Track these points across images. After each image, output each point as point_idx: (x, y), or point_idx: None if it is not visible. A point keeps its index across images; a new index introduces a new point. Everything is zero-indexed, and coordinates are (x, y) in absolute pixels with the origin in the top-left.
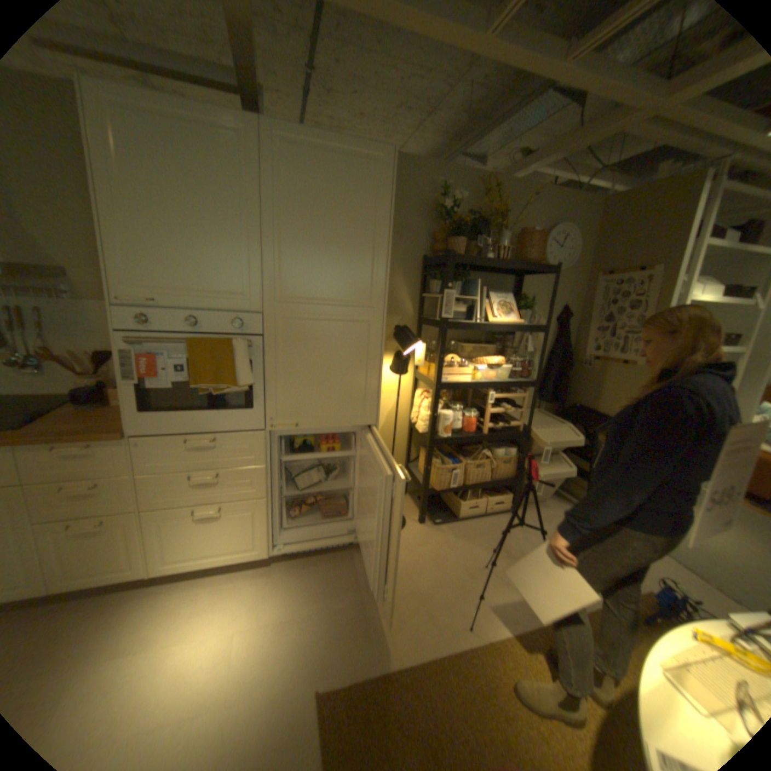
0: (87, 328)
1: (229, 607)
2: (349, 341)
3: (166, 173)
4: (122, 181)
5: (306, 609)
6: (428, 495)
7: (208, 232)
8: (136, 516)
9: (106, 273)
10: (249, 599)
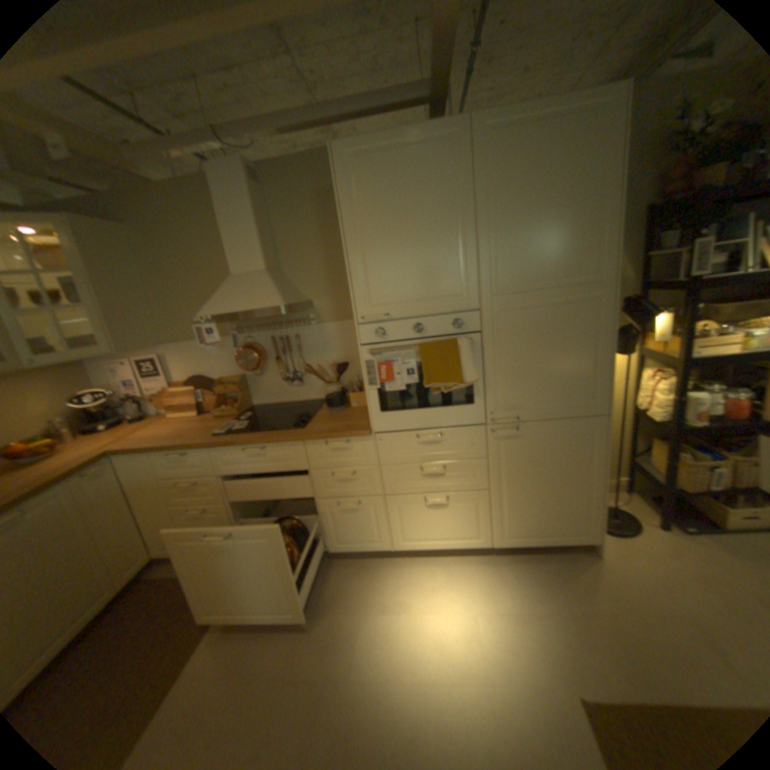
0: (328, 345)
1: (465, 589)
2: (574, 323)
3: (394, 199)
4: (362, 217)
5: (545, 607)
6: (677, 497)
7: (429, 242)
8: (383, 499)
9: (354, 299)
10: (482, 585)
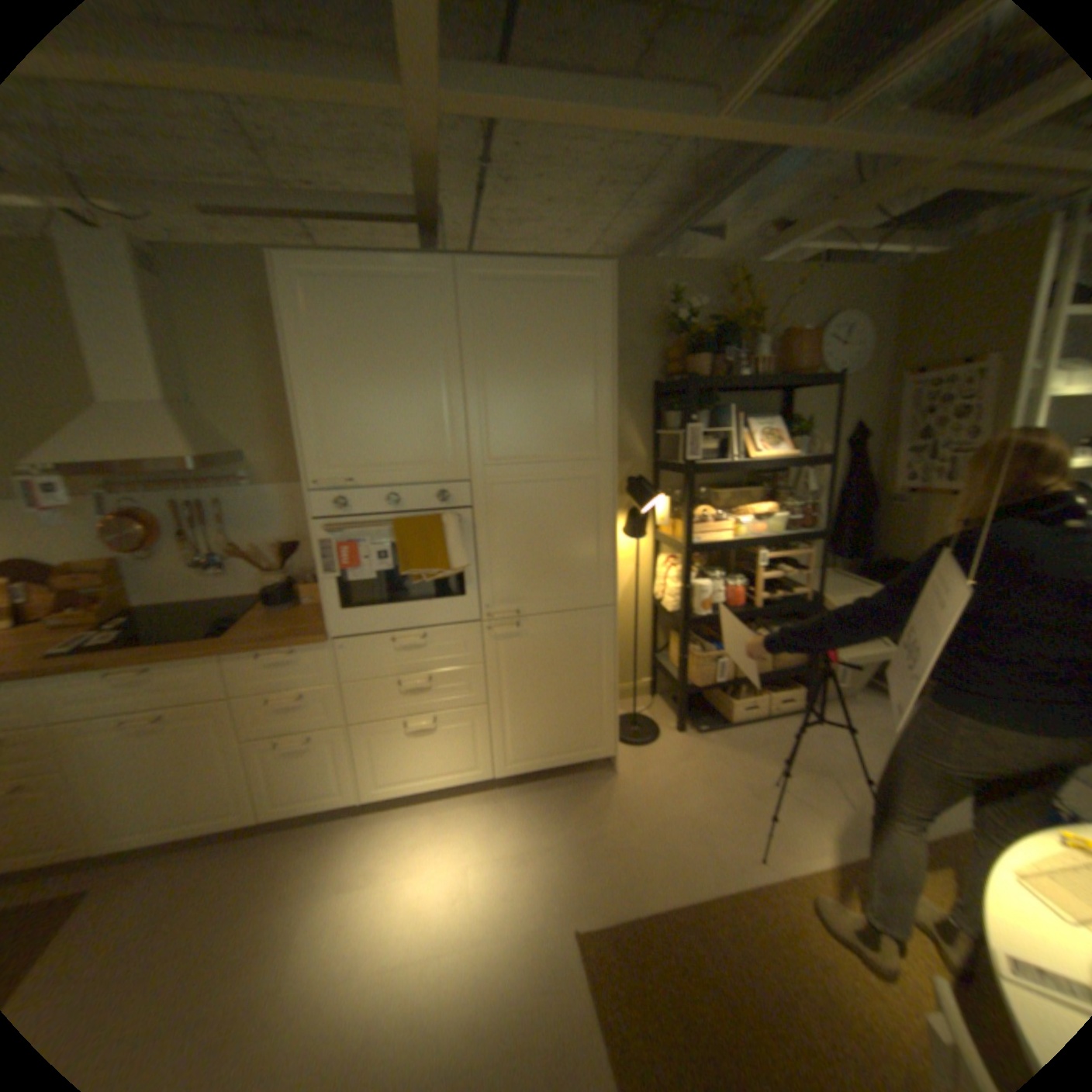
0: (269, 516)
1: (456, 838)
2: (575, 503)
3: (361, 337)
4: (316, 353)
5: (549, 840)
6: (689, 694)
7: (407, 395)
8: (344, 731)
9: (304, 456)
10: (478, 829)
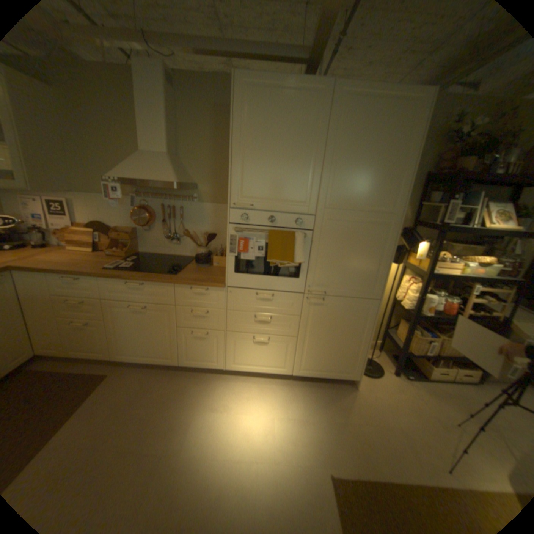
0: (203, 218)
1: (269, 400)
2: (372, 237)
3: (272, 124)
4: (247, 131)
5: (318, 417)
6: (407, 357)
7: (291, 161)
8: (224, 333)
9: (231, 188)
10: (281, 399)
